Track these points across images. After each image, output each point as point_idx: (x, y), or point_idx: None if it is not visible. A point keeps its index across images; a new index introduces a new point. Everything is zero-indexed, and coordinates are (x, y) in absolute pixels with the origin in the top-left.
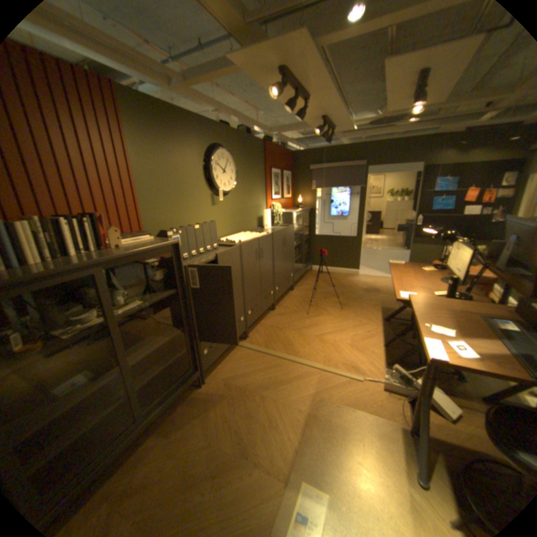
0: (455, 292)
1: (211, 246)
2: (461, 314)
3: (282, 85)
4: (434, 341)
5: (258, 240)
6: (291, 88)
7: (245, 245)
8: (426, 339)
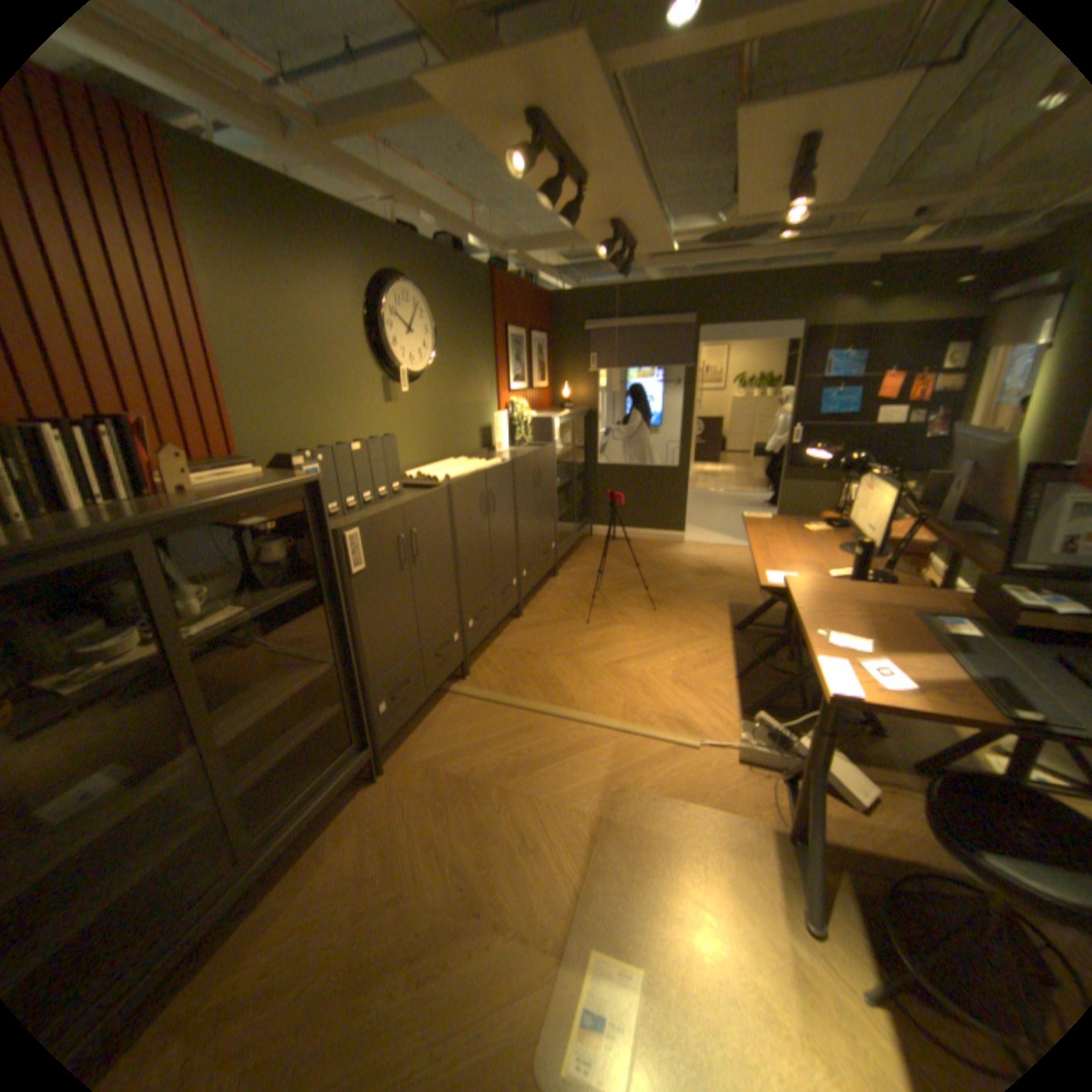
0: (866, 569)
1: (389, 488)
2: (880, 609)
3: (532, 151)
4: (836, 662)
5: (486, 475)
6: (550, 159)
7: (458, 485)
8: (821, 659)
